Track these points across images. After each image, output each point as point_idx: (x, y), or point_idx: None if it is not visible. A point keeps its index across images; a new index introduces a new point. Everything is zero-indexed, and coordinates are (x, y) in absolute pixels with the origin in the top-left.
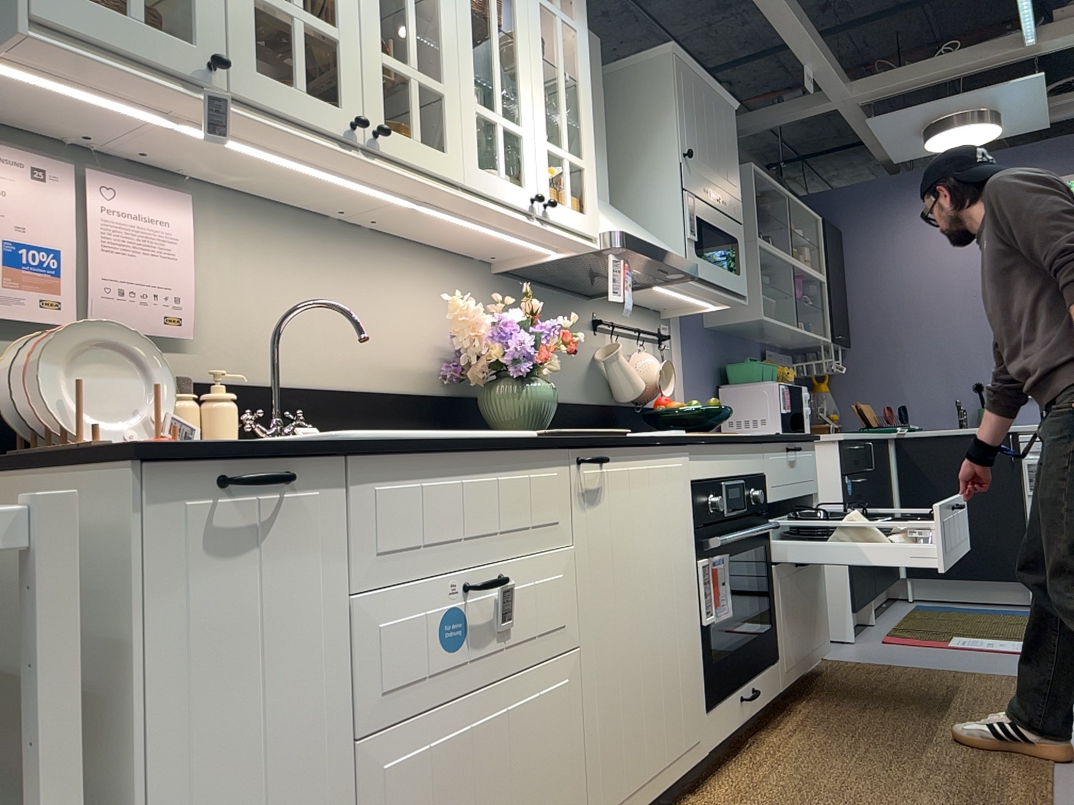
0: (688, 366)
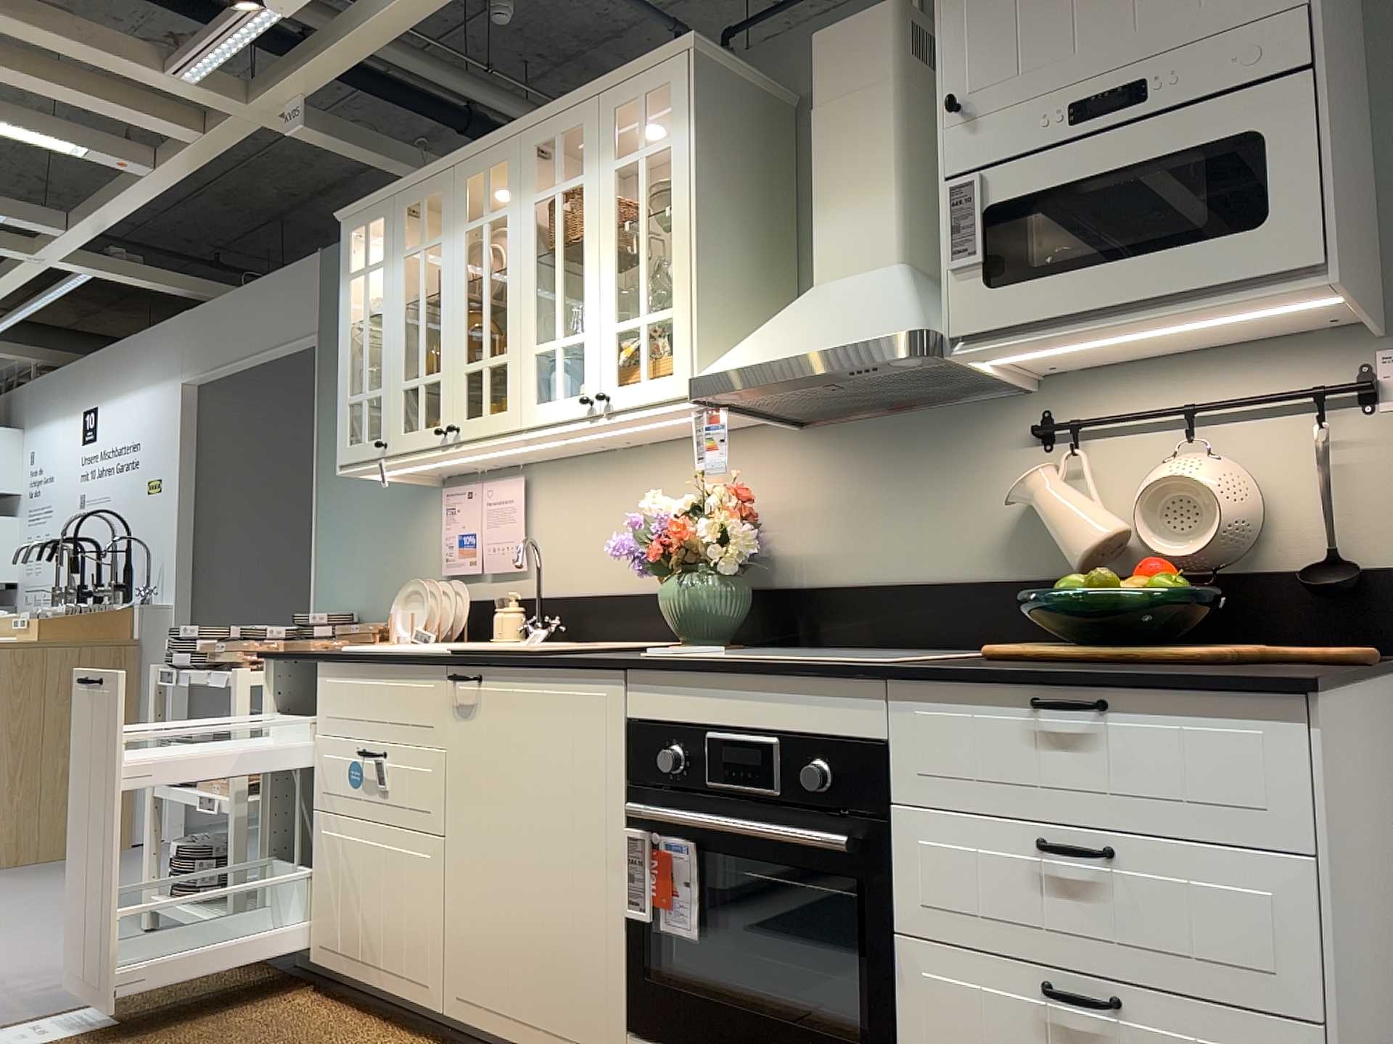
0: None
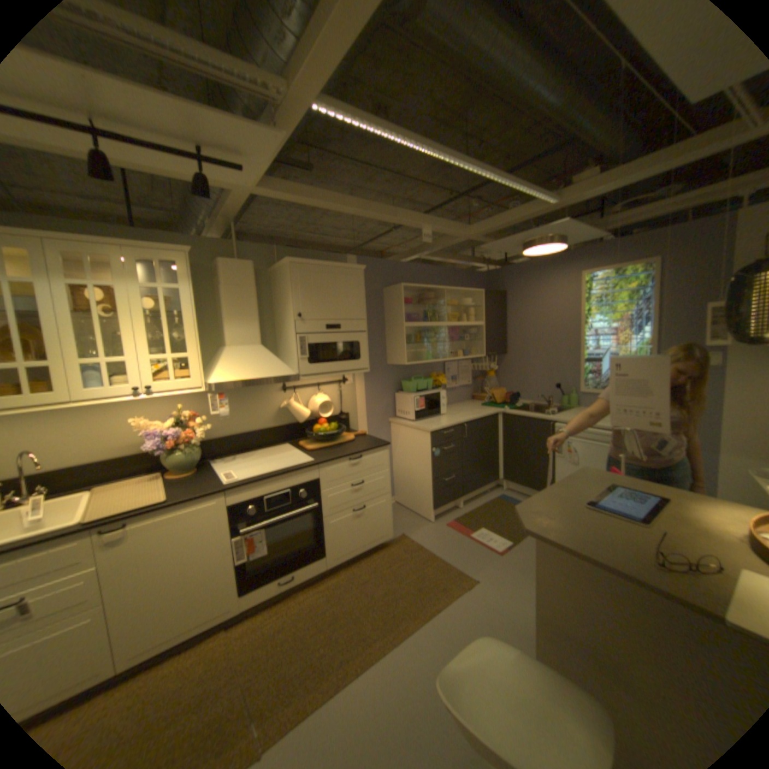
0: (368, 388)
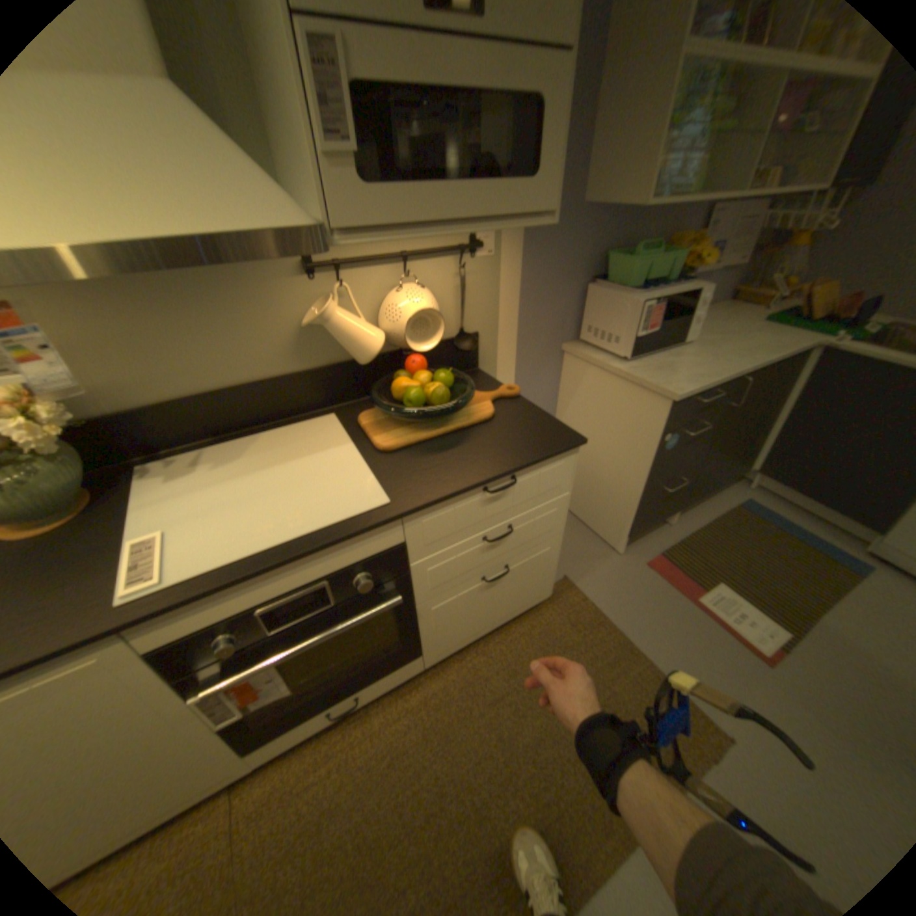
0: (528, 269)
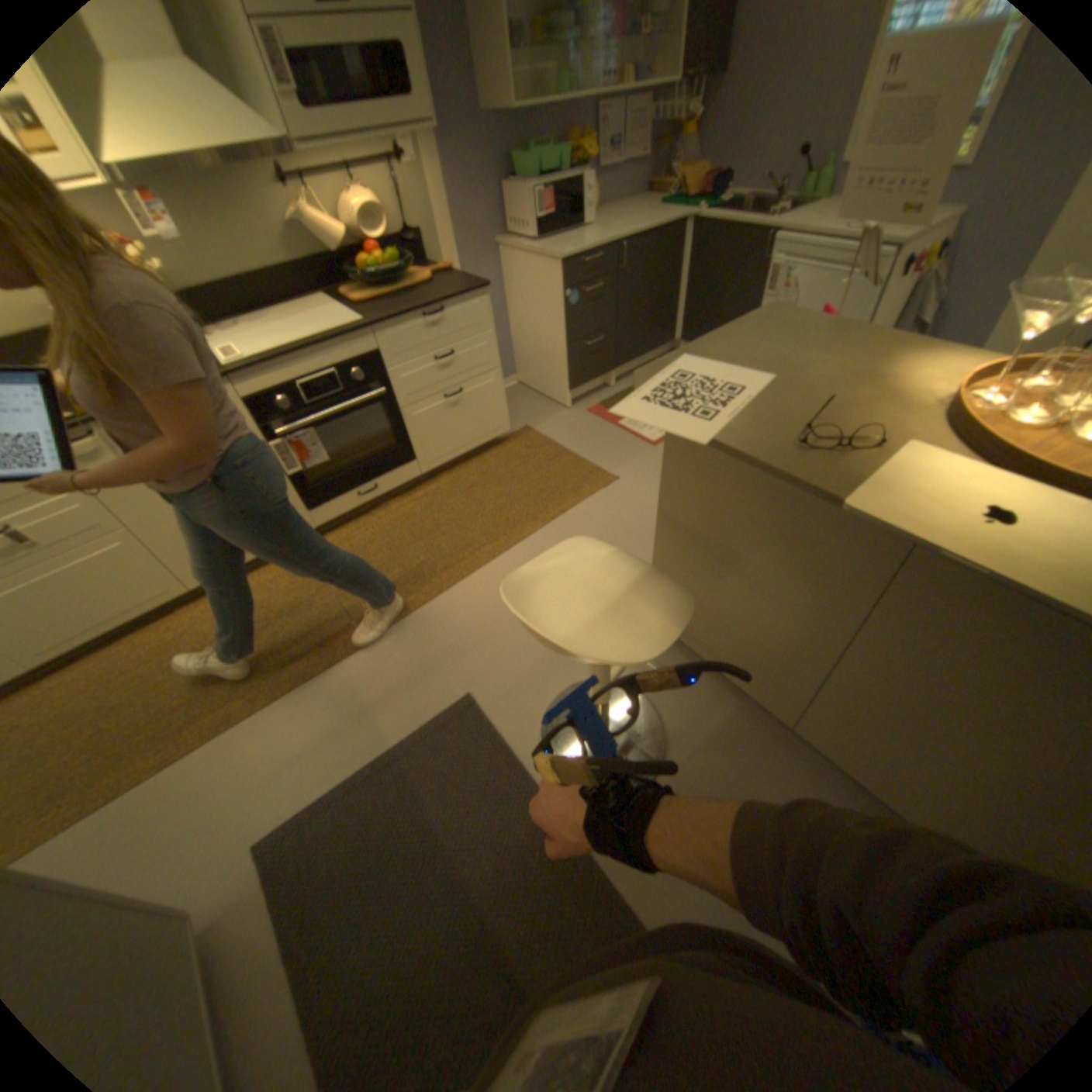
0: (447, 171)
